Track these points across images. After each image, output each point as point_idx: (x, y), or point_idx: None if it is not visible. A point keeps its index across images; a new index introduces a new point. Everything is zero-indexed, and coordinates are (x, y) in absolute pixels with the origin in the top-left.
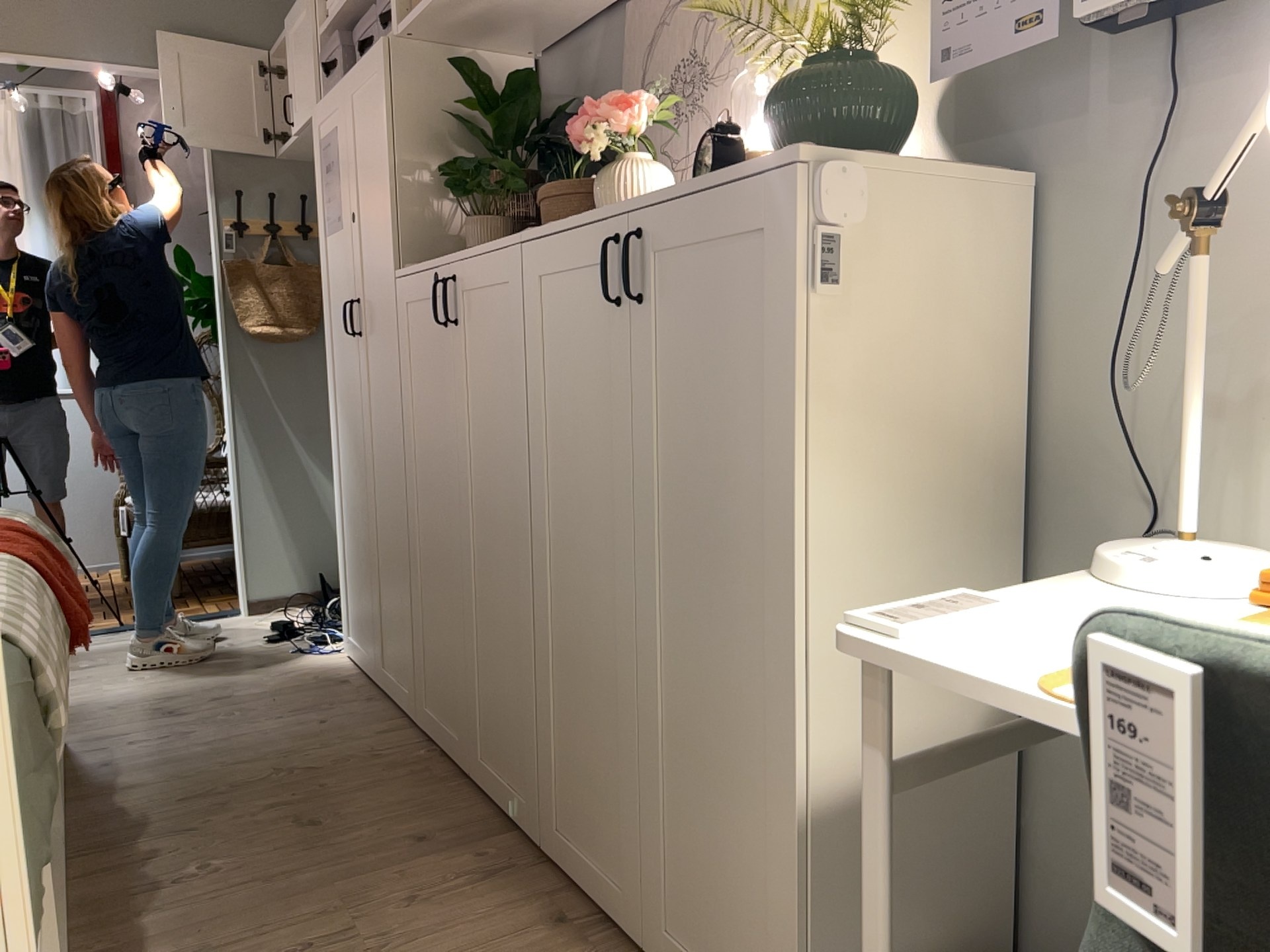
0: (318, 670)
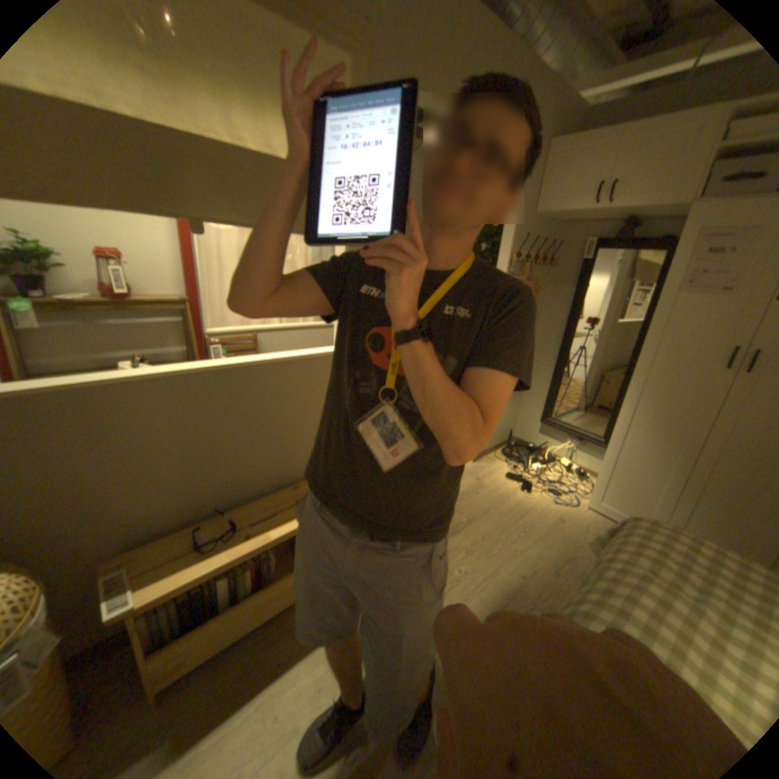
0: (598, 524)
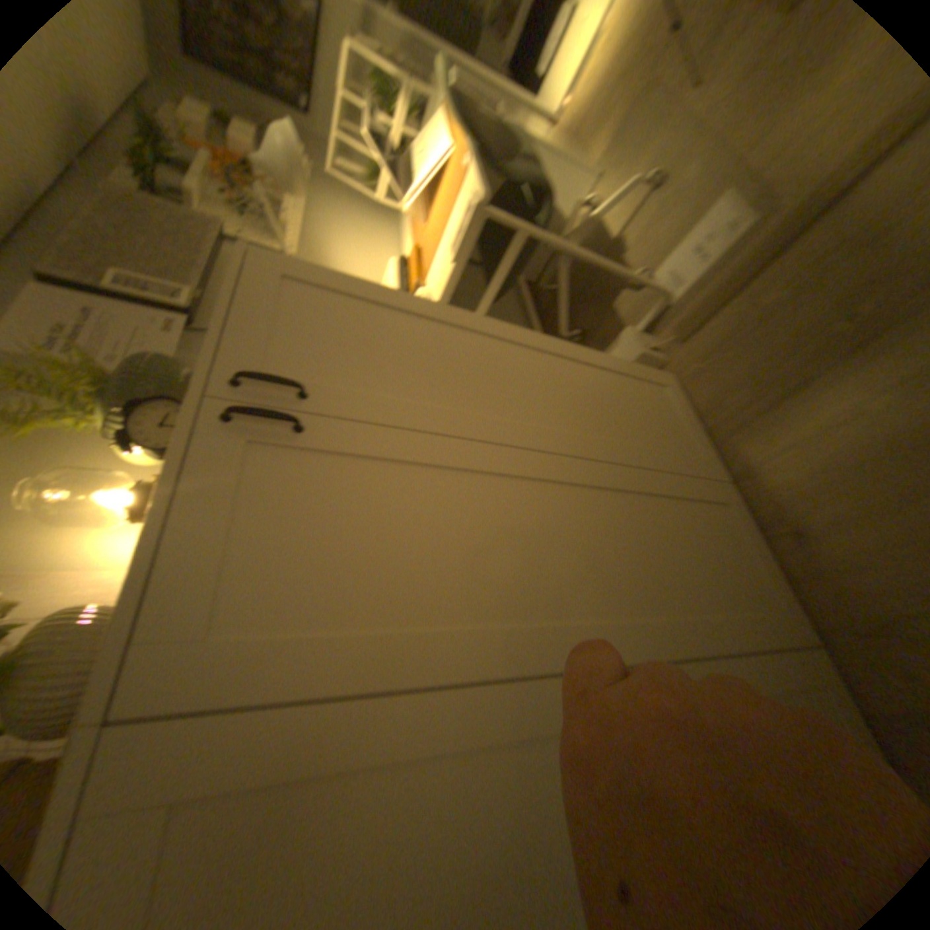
0: None
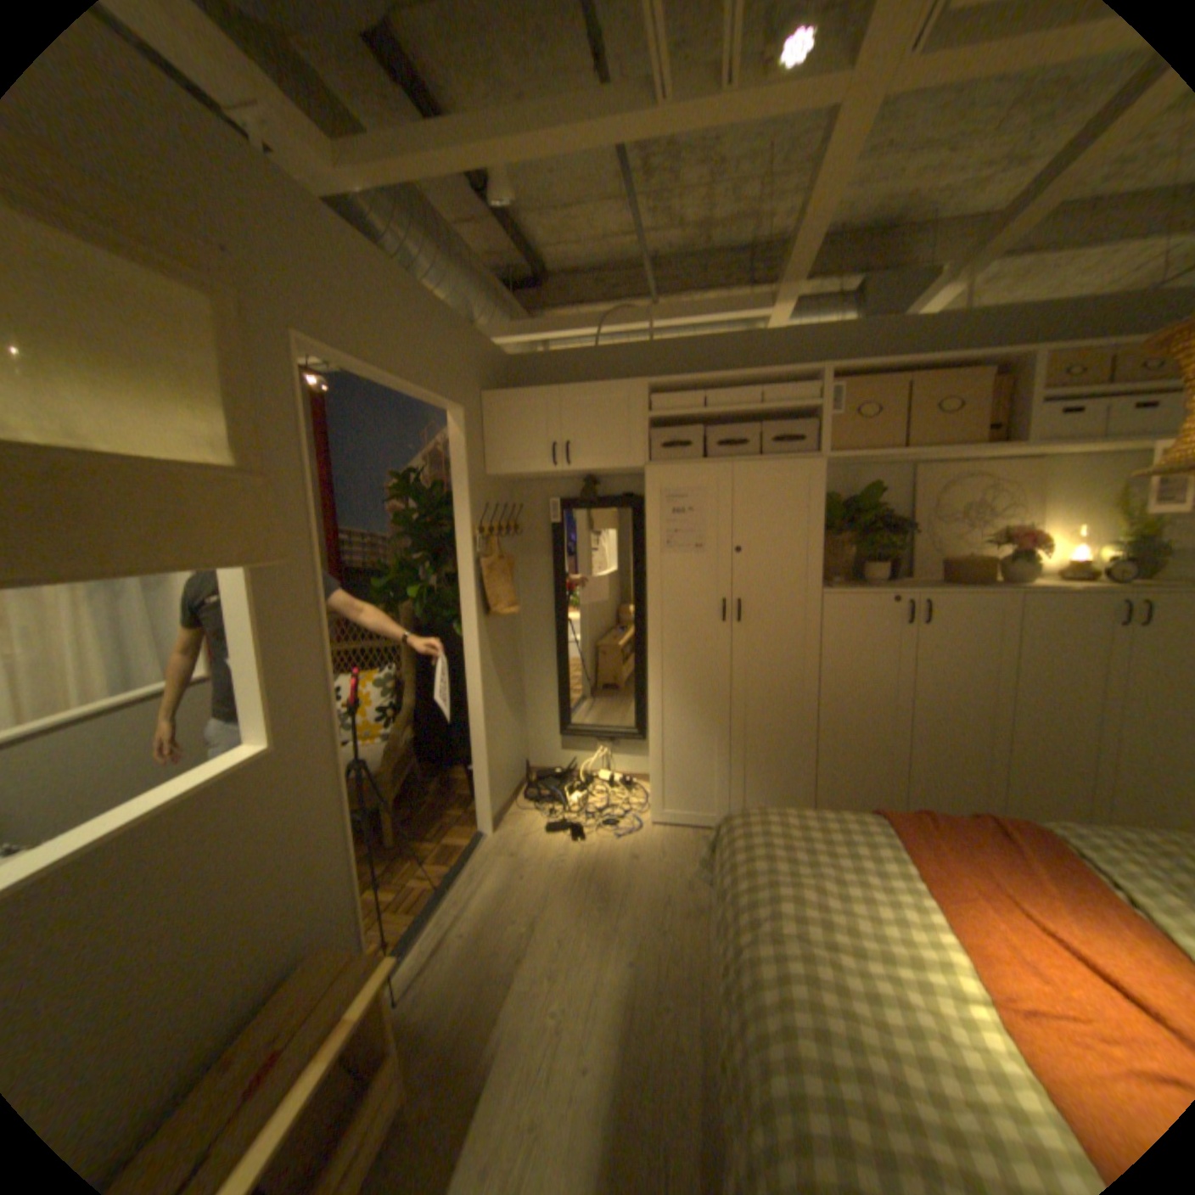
0: (670, 841)
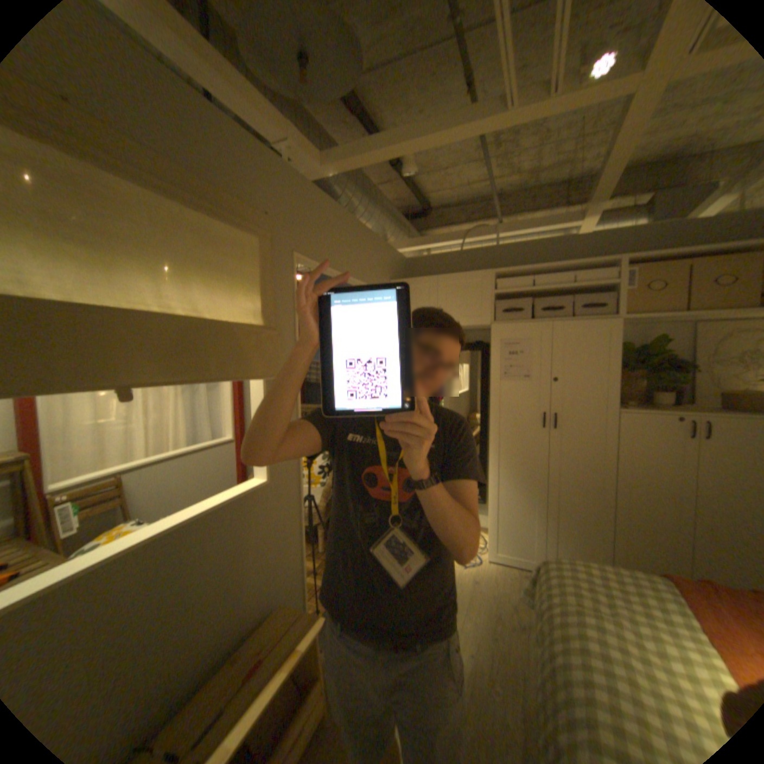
0: (501, 576)
